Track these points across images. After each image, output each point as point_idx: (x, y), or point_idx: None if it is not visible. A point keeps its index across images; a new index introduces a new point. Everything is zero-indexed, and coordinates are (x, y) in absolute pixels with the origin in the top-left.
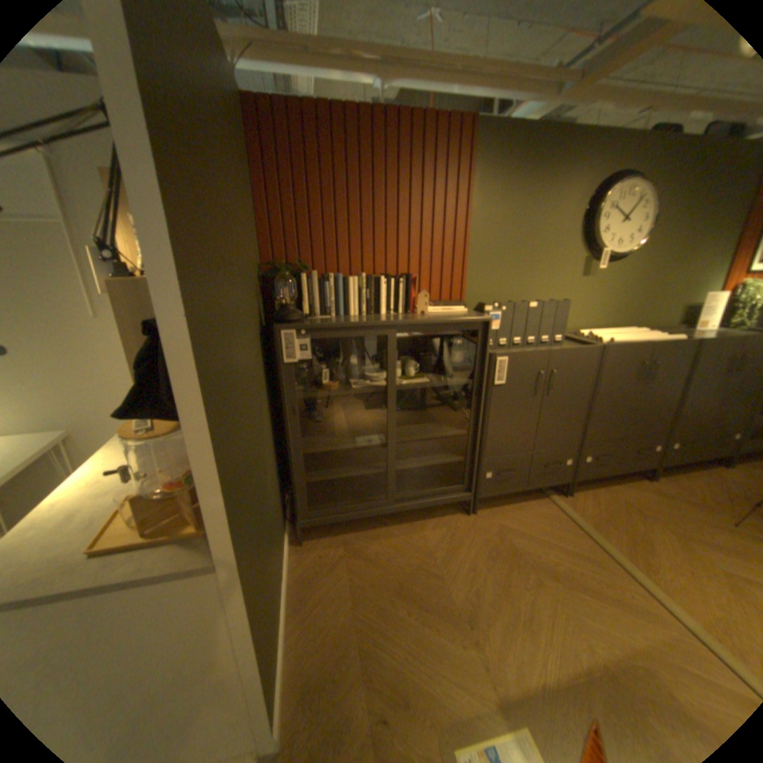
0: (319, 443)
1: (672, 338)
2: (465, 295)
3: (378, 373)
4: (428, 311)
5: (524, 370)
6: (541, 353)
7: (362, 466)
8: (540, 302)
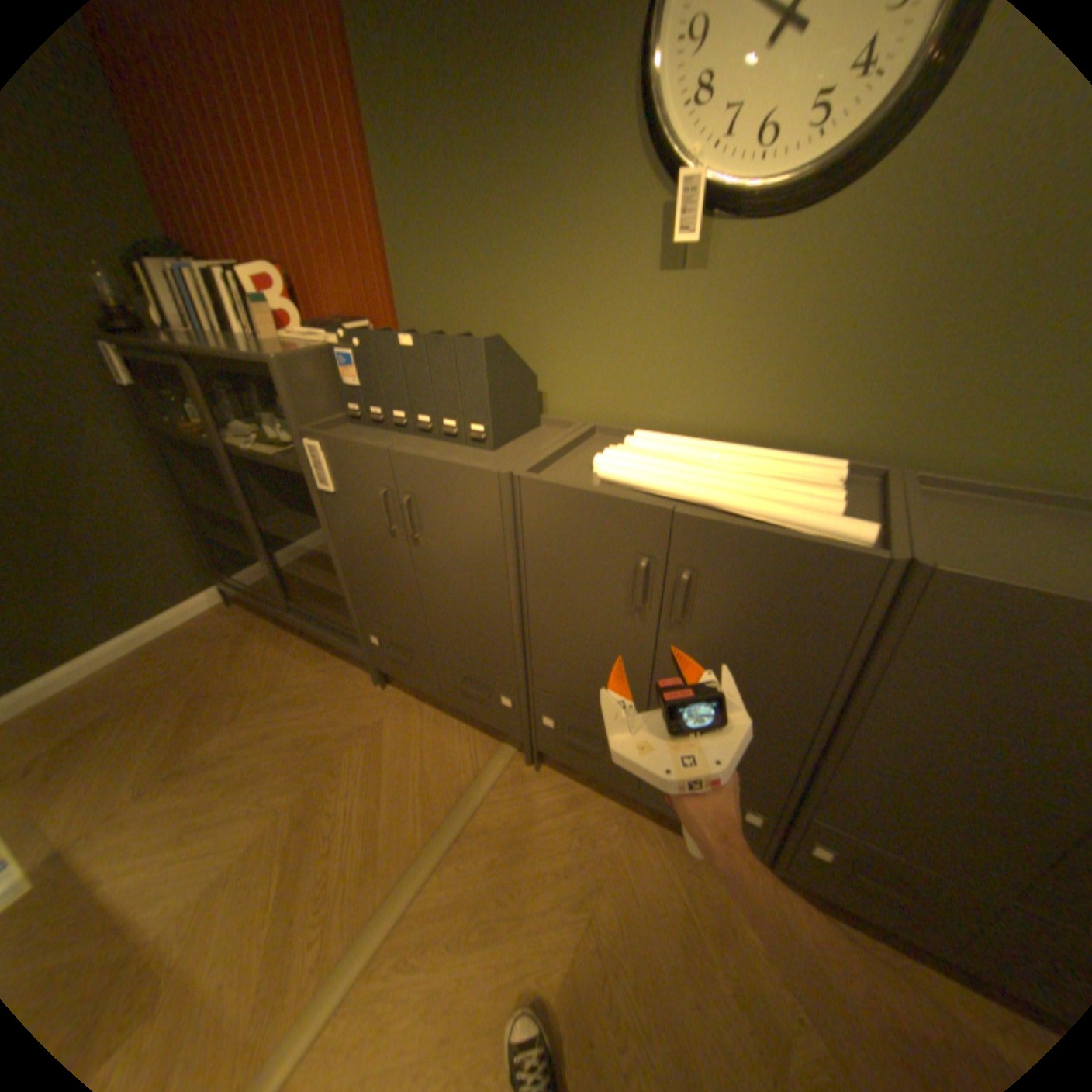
0: (222, 498)
1: (805, 521)
2: (401, 310)
3: (265, 426)
4: (274, 333)
5: (358, 476)
6: (375, 452)
7: (265, 546)
8: (419, 337)
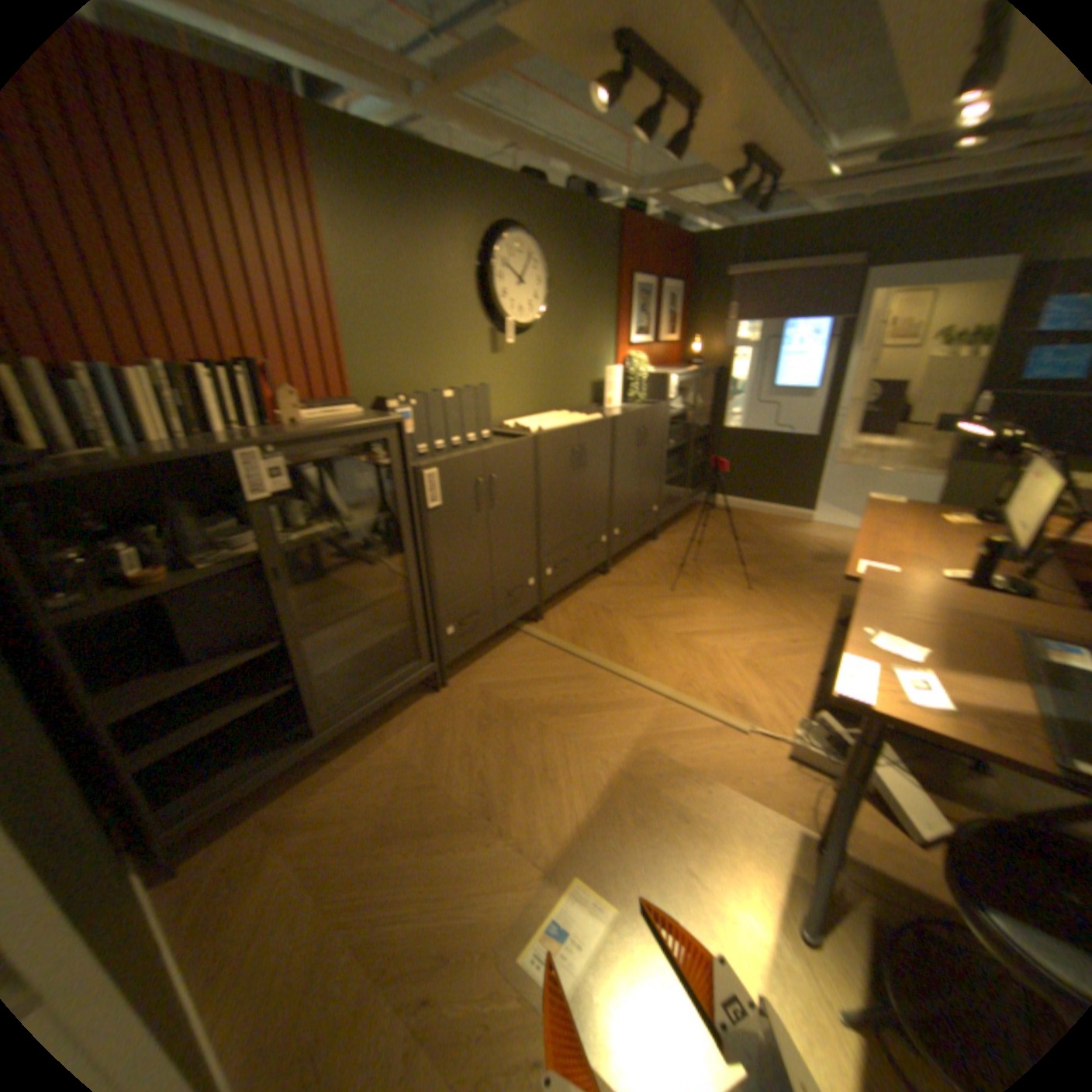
0: (154, 686)
1: (589, 419)
2: (349, 389)
3: (238, 534)
4: (299, 417)
5: (458, 482)
6: (473, 457)
7: (254, 692)
8: (455, 391)
